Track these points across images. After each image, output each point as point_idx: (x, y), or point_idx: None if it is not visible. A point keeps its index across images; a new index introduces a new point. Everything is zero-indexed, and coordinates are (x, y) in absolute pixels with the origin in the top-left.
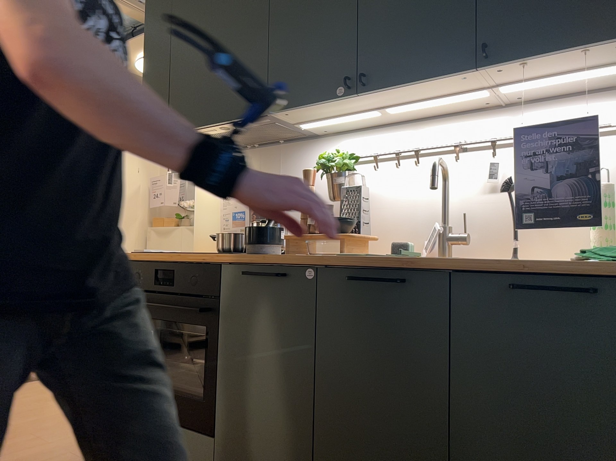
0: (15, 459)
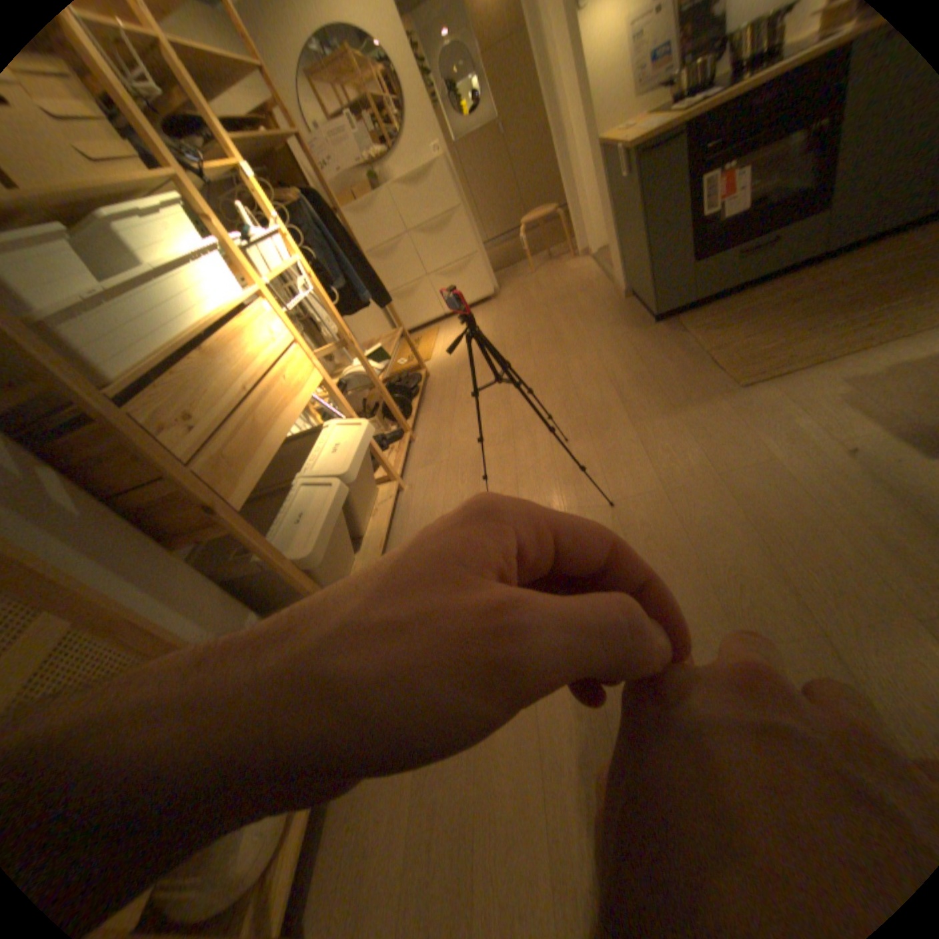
0: (613, 359)
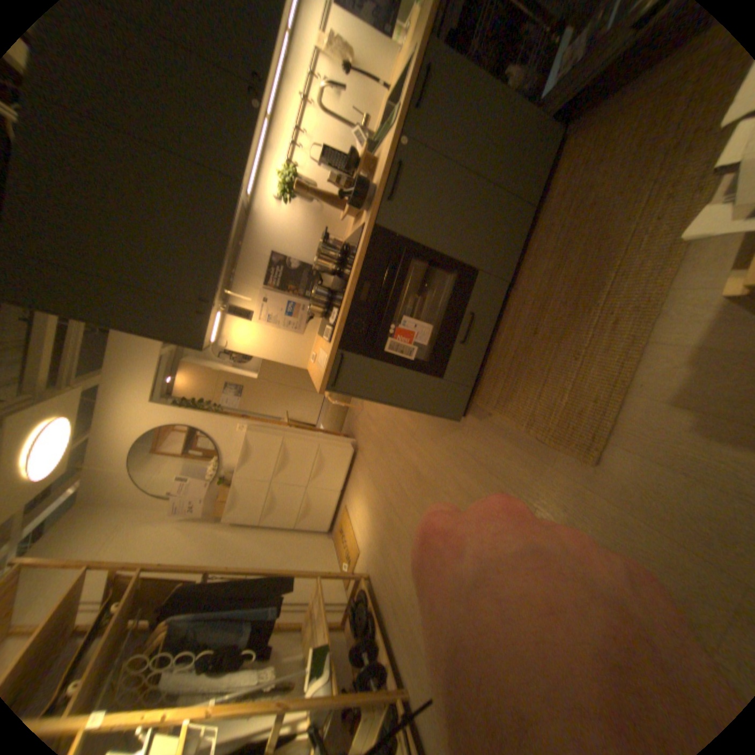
0: (469, 479)
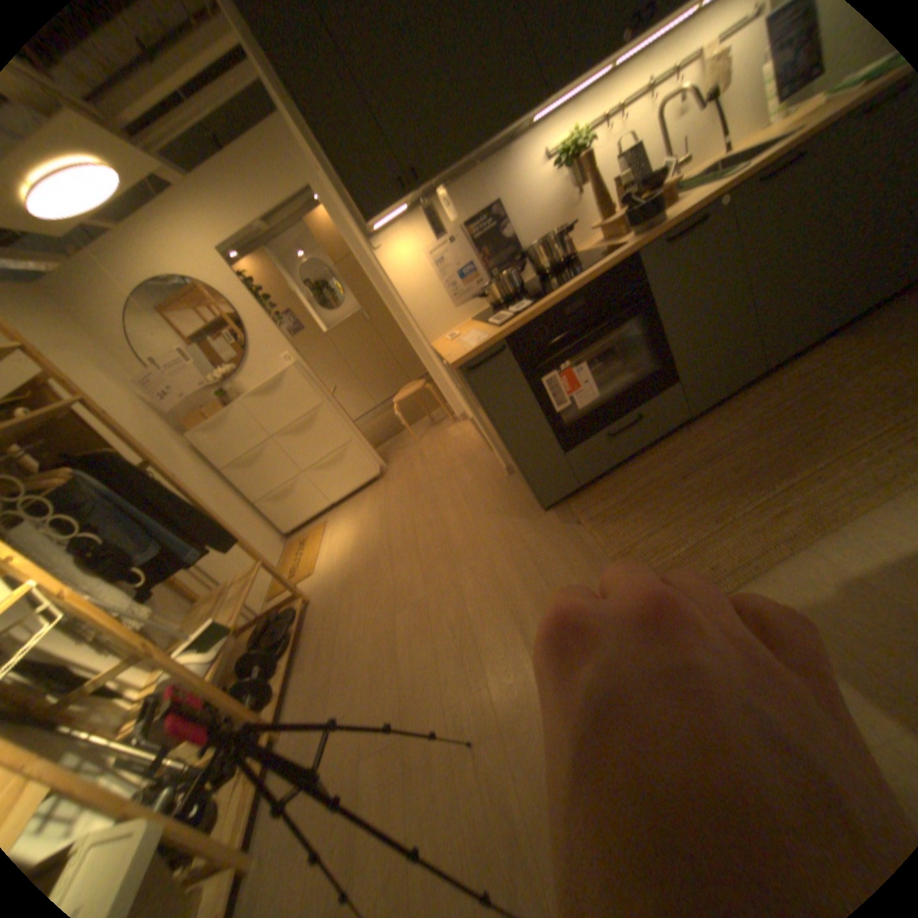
0: (510, 571)
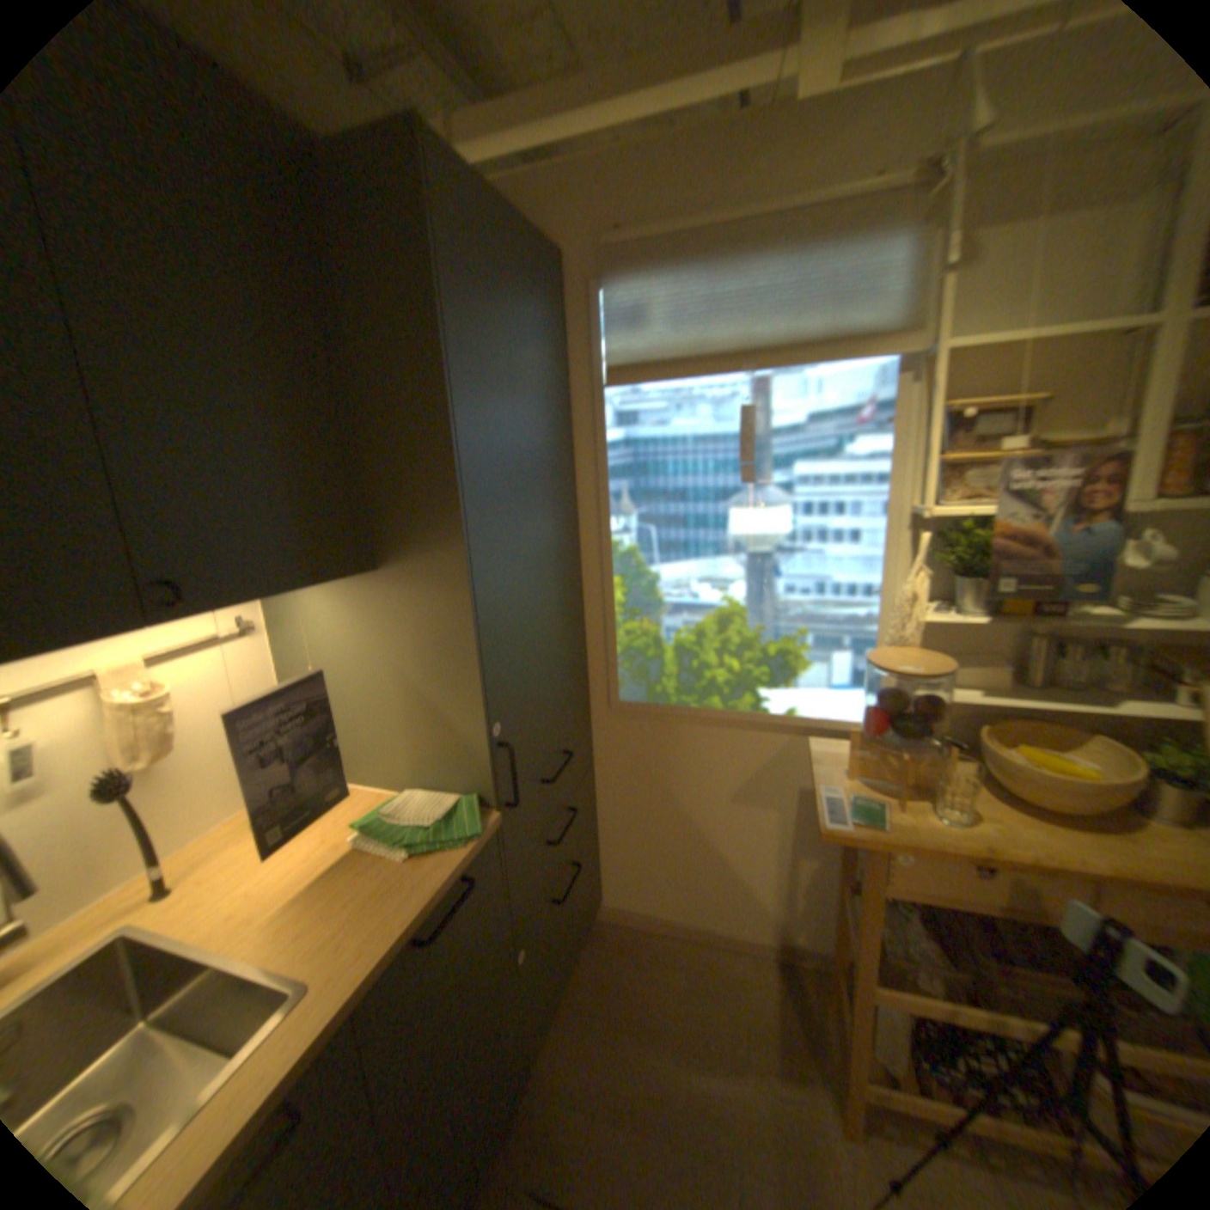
0: None
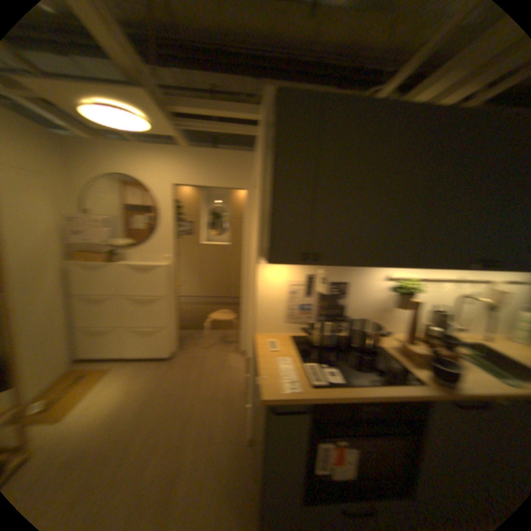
0: None
